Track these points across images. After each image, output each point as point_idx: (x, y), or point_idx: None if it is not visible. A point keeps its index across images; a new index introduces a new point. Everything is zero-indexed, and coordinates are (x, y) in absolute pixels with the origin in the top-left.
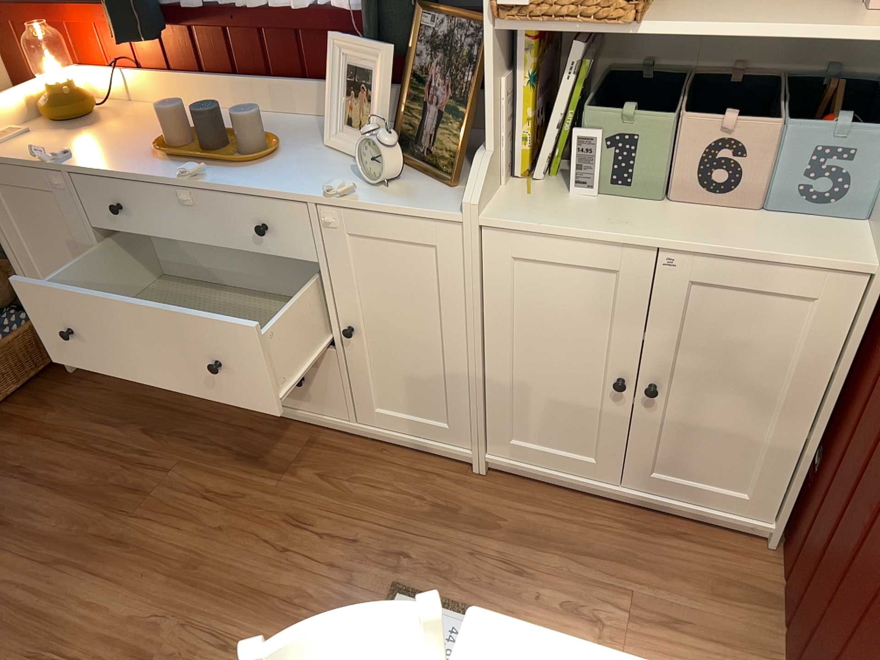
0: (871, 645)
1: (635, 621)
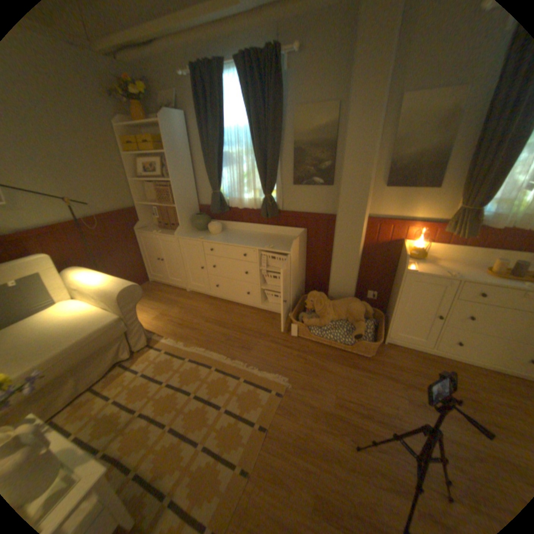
0: None
1: None
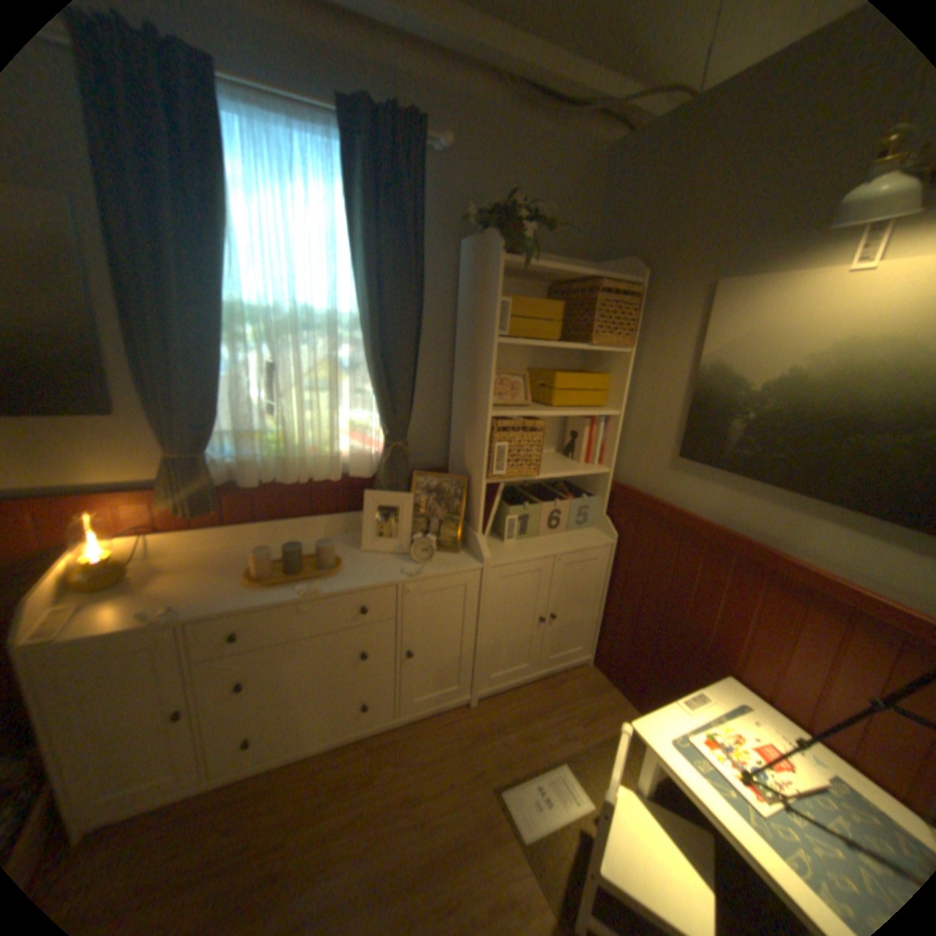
0: (684, 666)
1: (584, 729)
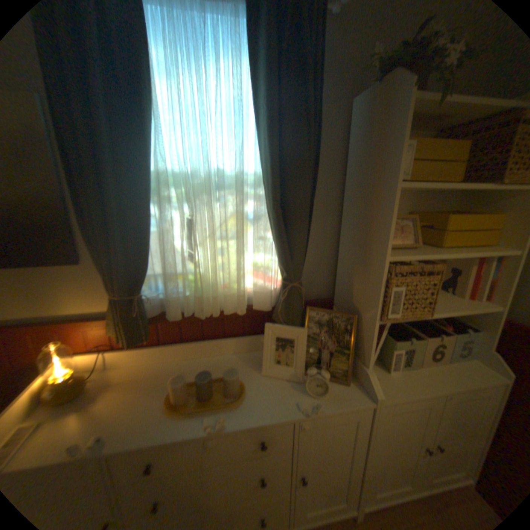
0: None
1: None
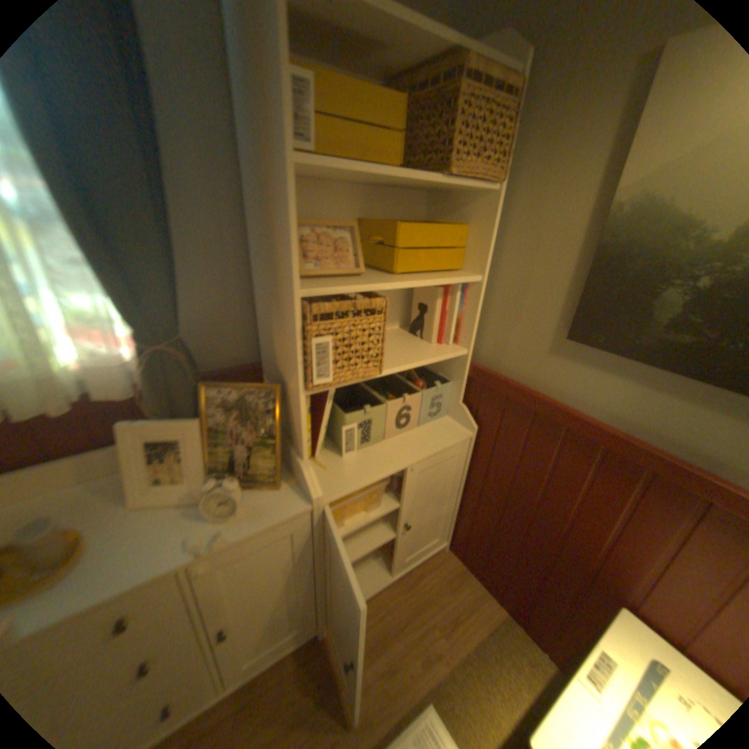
0: (559, 577)
1: (447, 641)
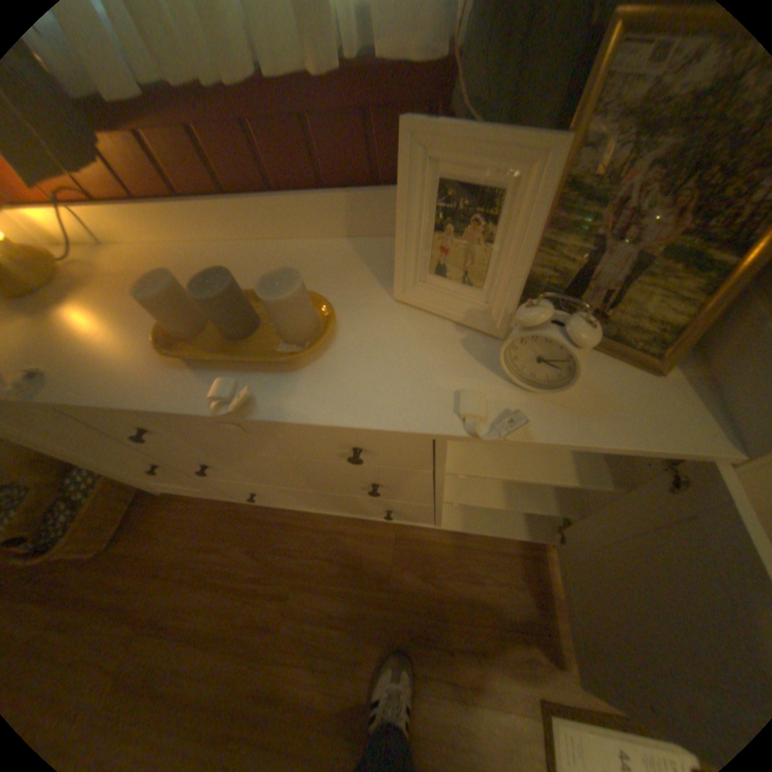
0: None
1: None
